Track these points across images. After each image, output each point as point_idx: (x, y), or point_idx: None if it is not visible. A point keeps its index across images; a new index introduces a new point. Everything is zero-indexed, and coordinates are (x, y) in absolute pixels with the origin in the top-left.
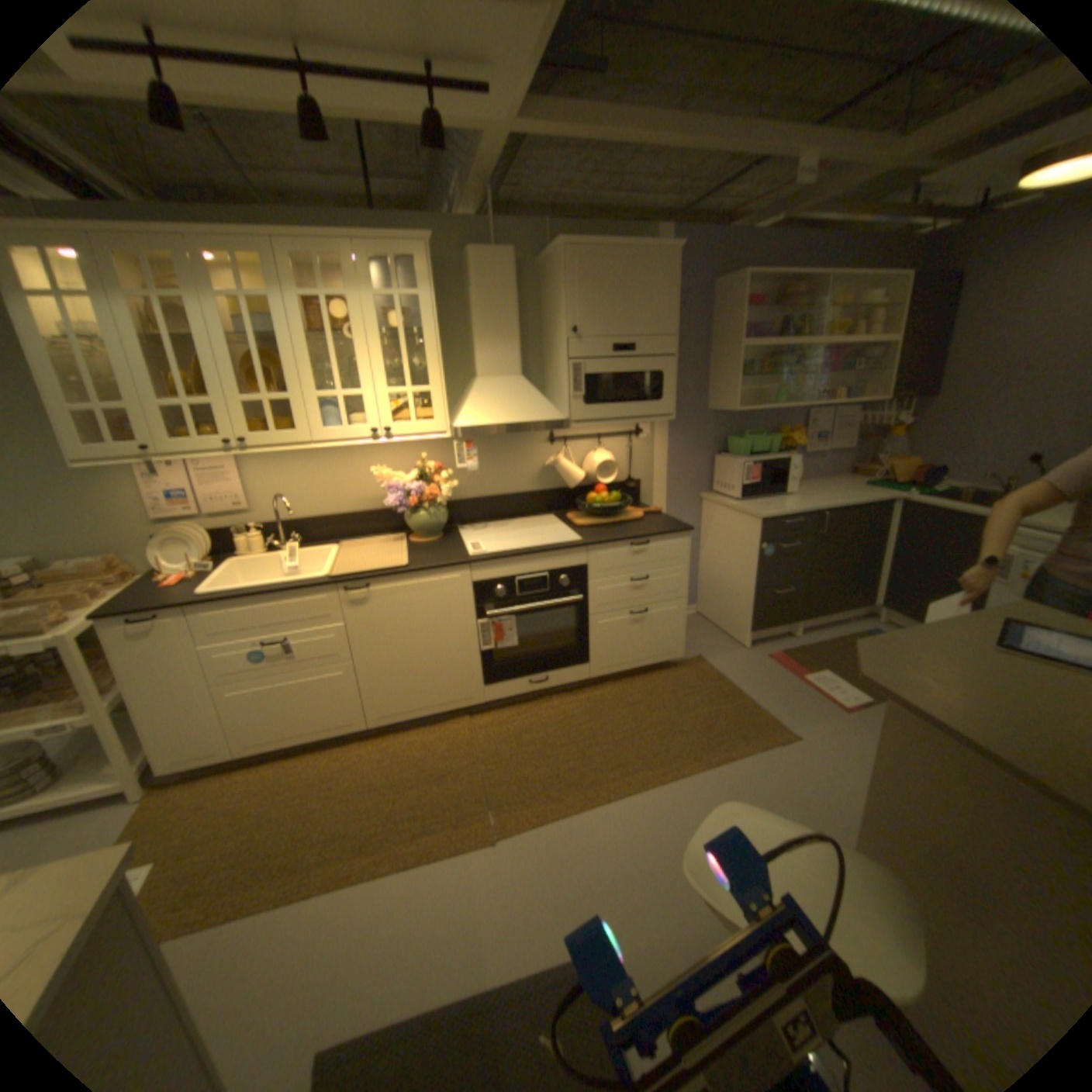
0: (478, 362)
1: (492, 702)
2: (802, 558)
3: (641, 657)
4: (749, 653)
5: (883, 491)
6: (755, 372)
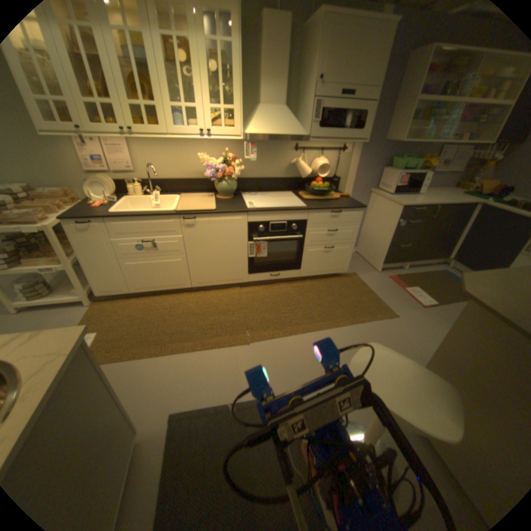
0: (262, 93)
1: (251, 282)
2: (419, 229)
3: (326, 269)
4: (380, 273)
5: (473, 197)
6: (419, 118)
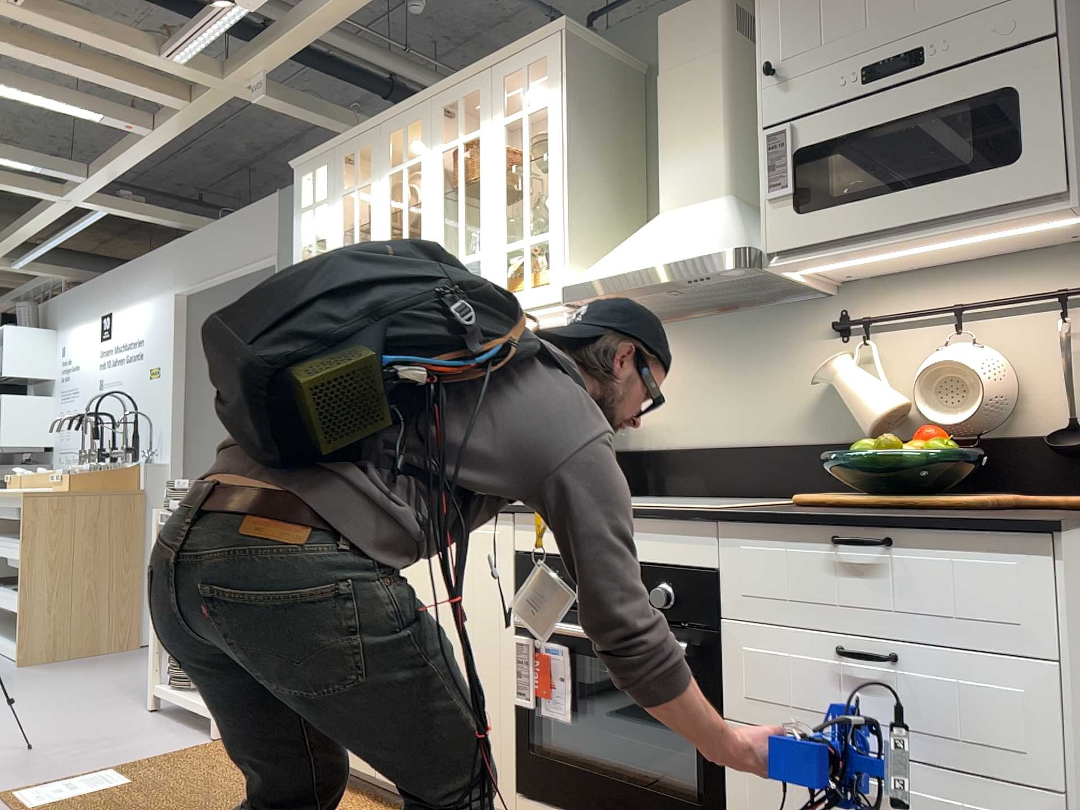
0: (659, 186)
1: None
2: None
3: None
4: None
5: None
6: None
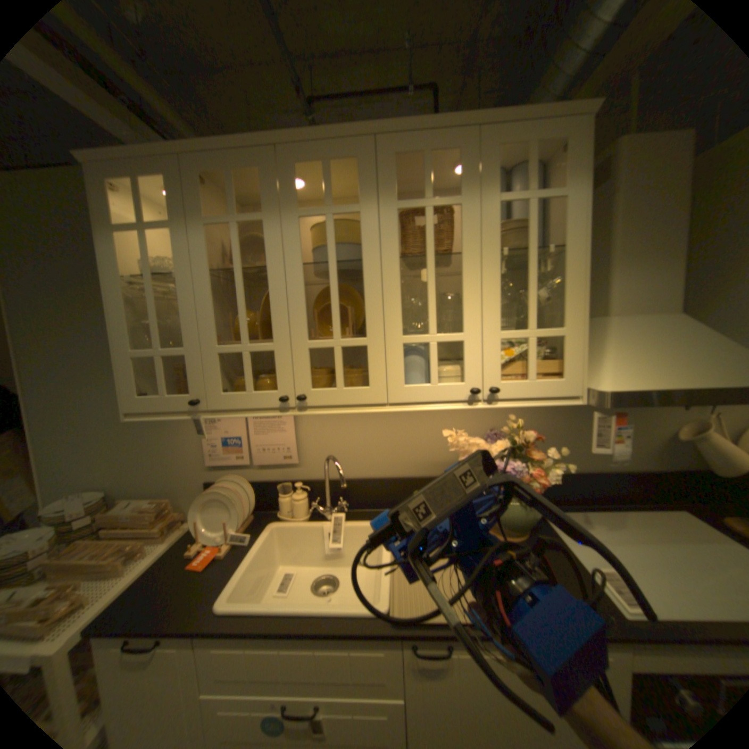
0: (617, 292)
1: None
2: None
3: None
4: None
5: None
6: None
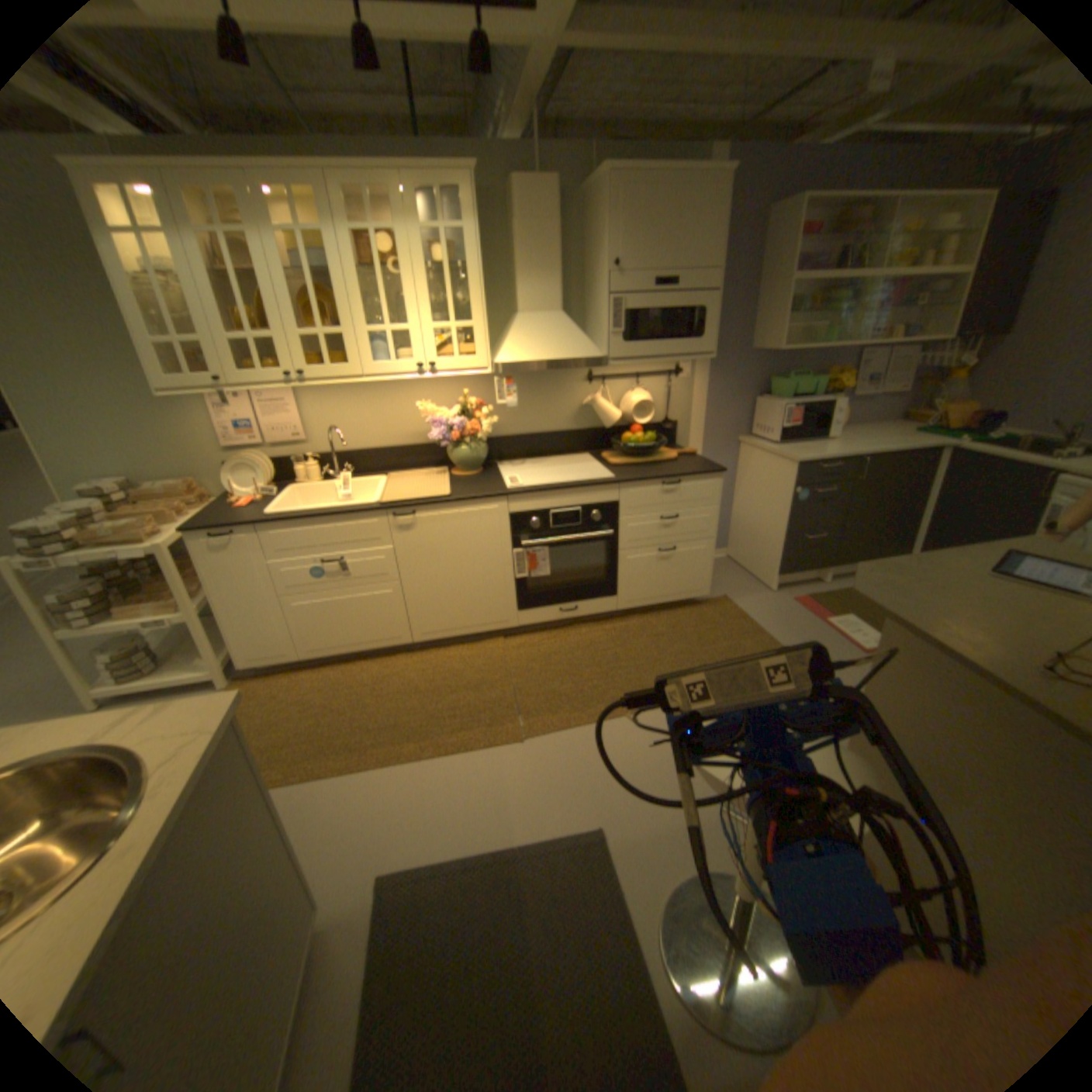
0: (521, 299)
1: (527, 627)
2: (840, 504)
3: (669, 594)
4: (778, 596)
5: (936, 438)
6: (809, 309)
